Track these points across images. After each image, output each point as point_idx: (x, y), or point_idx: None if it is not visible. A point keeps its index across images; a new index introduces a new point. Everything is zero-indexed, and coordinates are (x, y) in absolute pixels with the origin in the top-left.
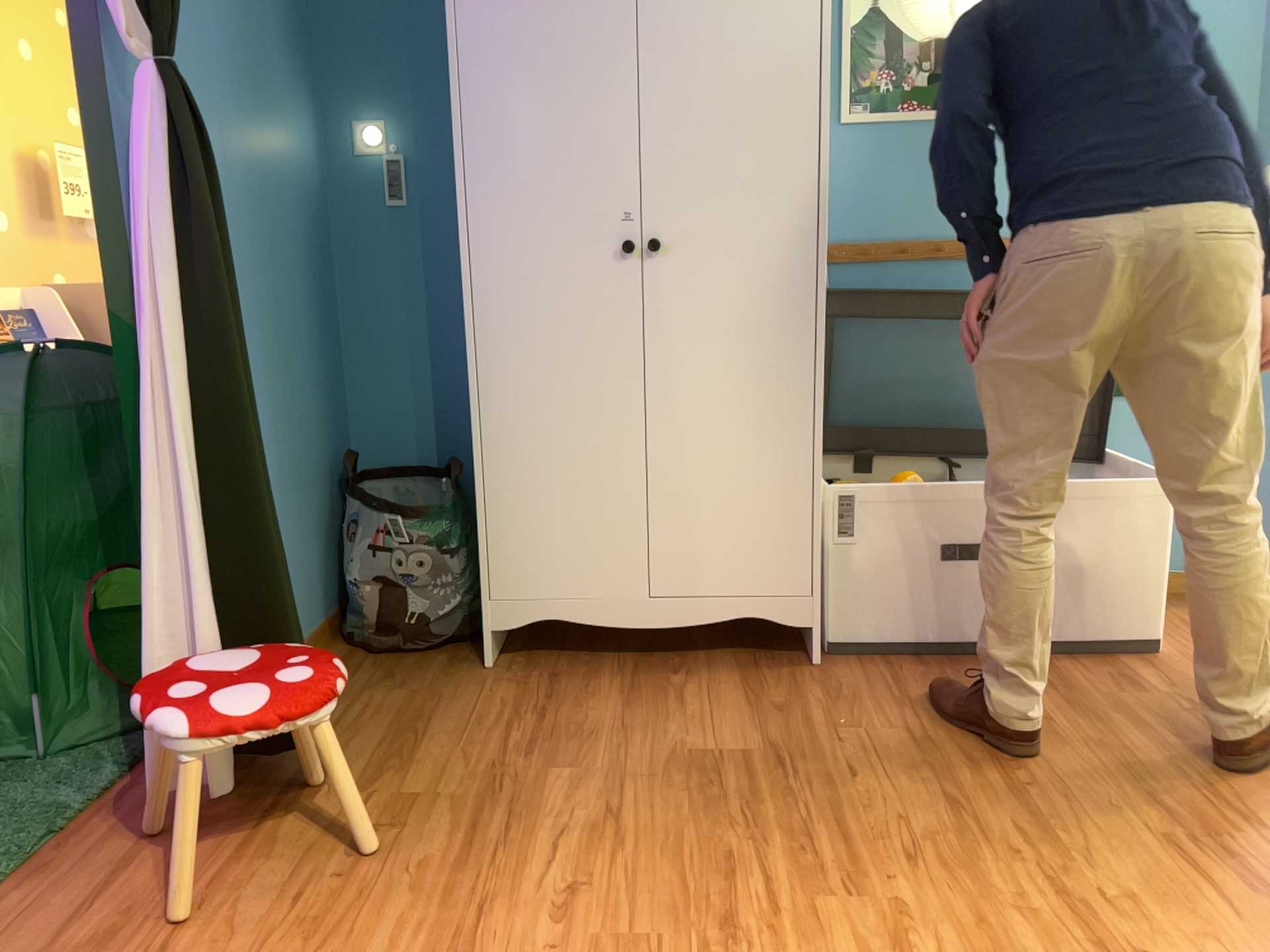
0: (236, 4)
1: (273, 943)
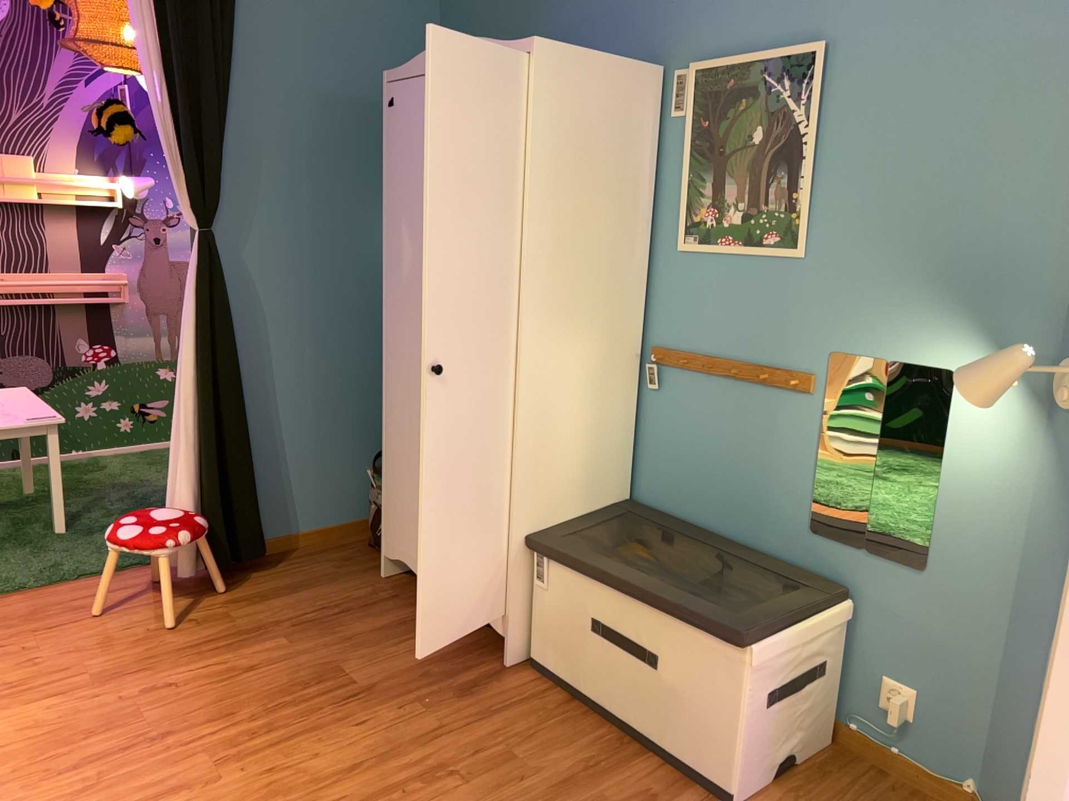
0: (331, 173)
1: (93, 640)
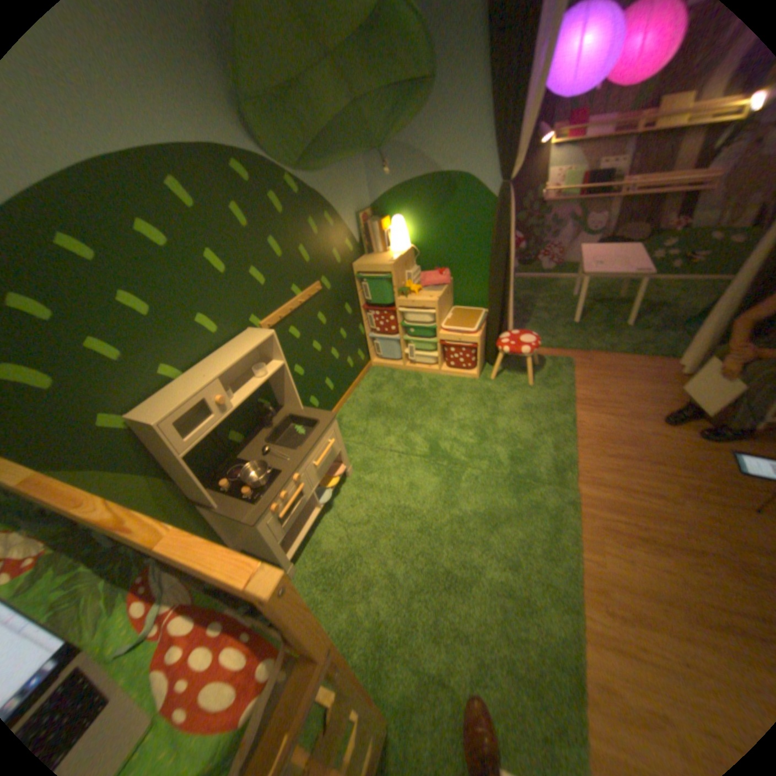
0: None
1: (632, 393)
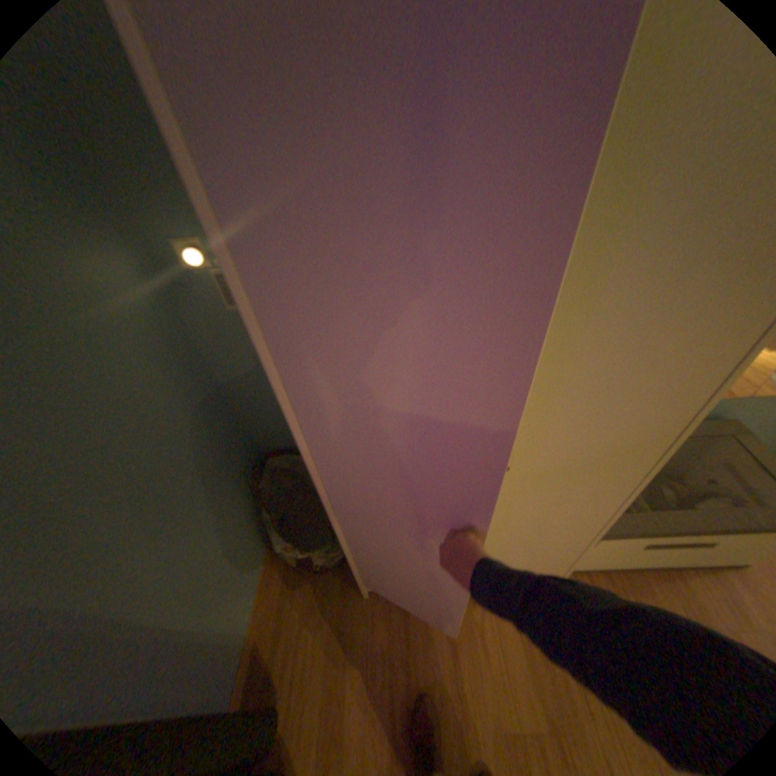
0: None
1: None
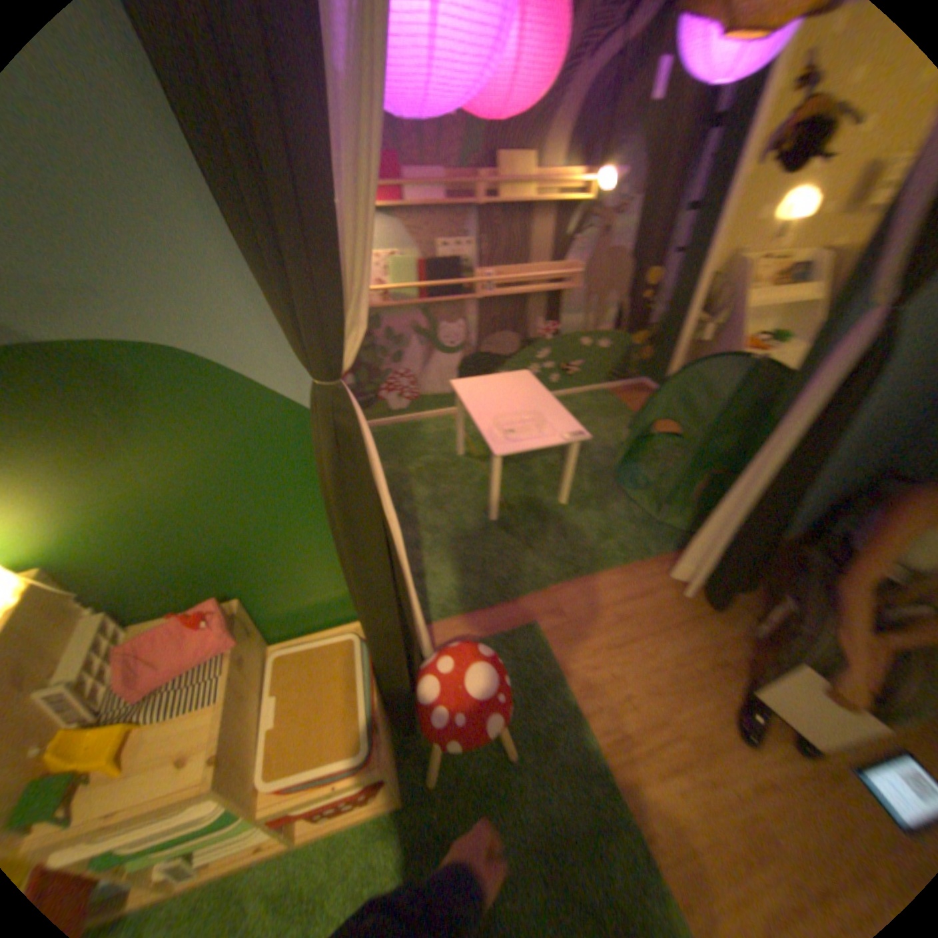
0: None
1: (661, 679)
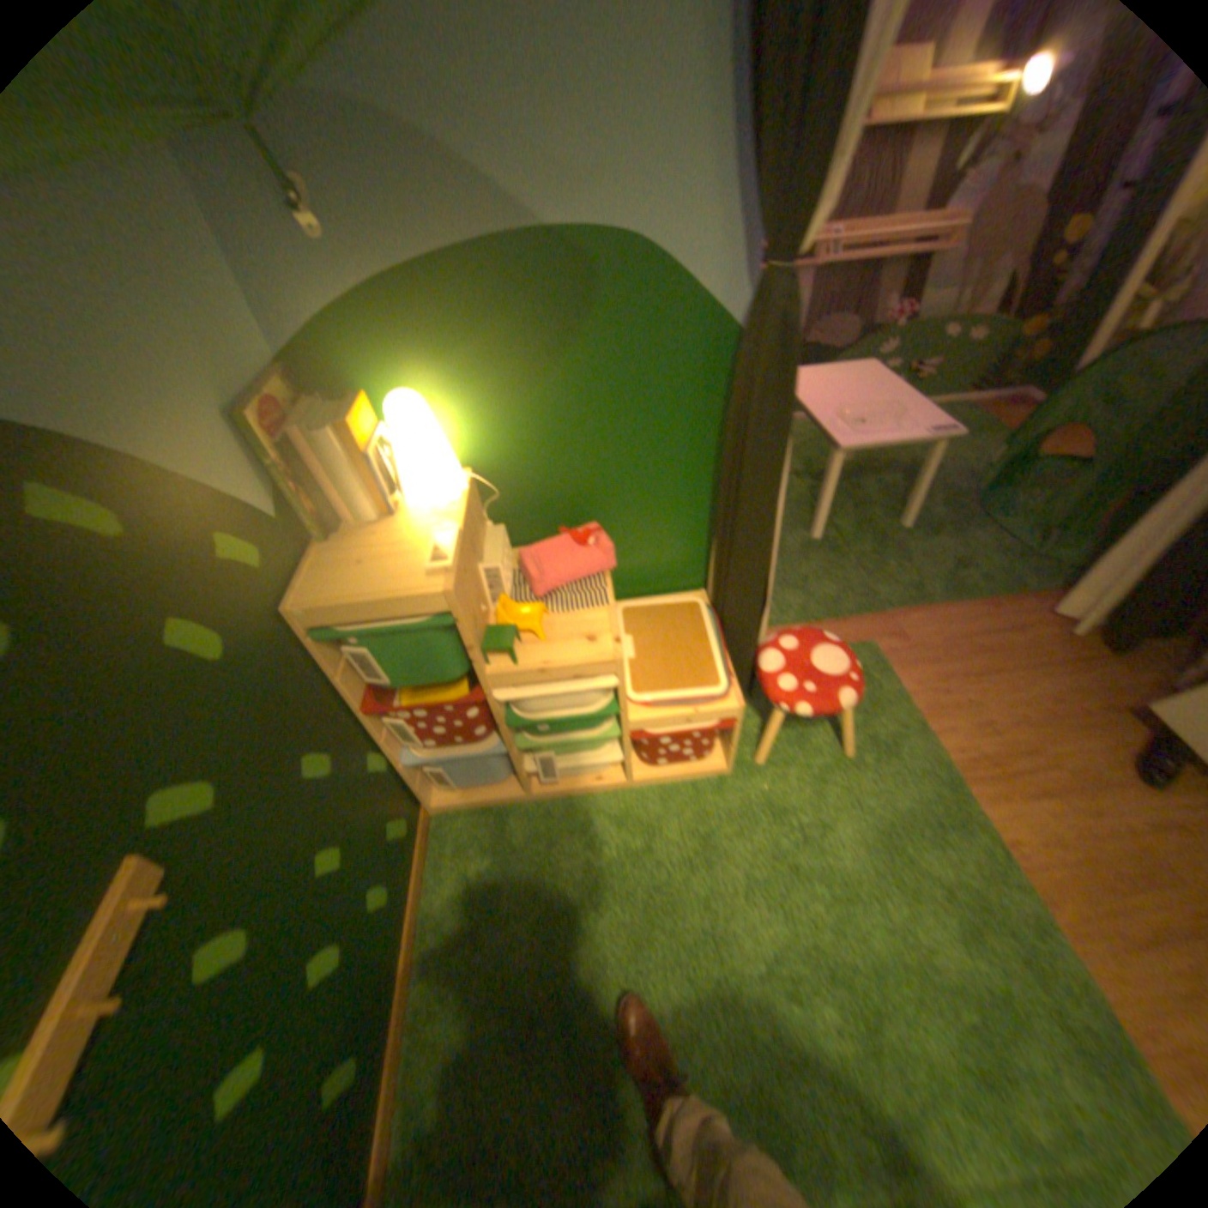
0: None
1: (1034, 712)
